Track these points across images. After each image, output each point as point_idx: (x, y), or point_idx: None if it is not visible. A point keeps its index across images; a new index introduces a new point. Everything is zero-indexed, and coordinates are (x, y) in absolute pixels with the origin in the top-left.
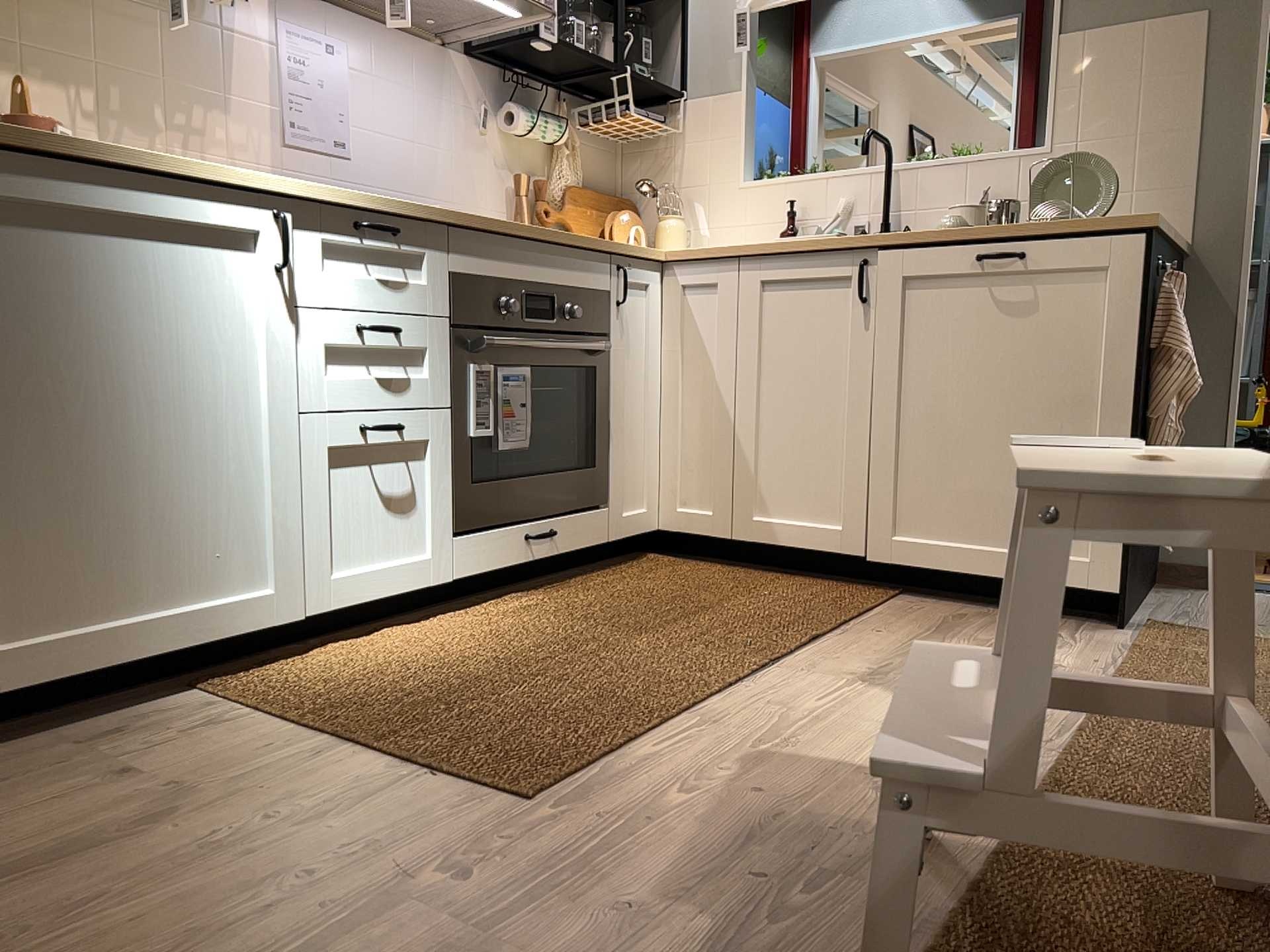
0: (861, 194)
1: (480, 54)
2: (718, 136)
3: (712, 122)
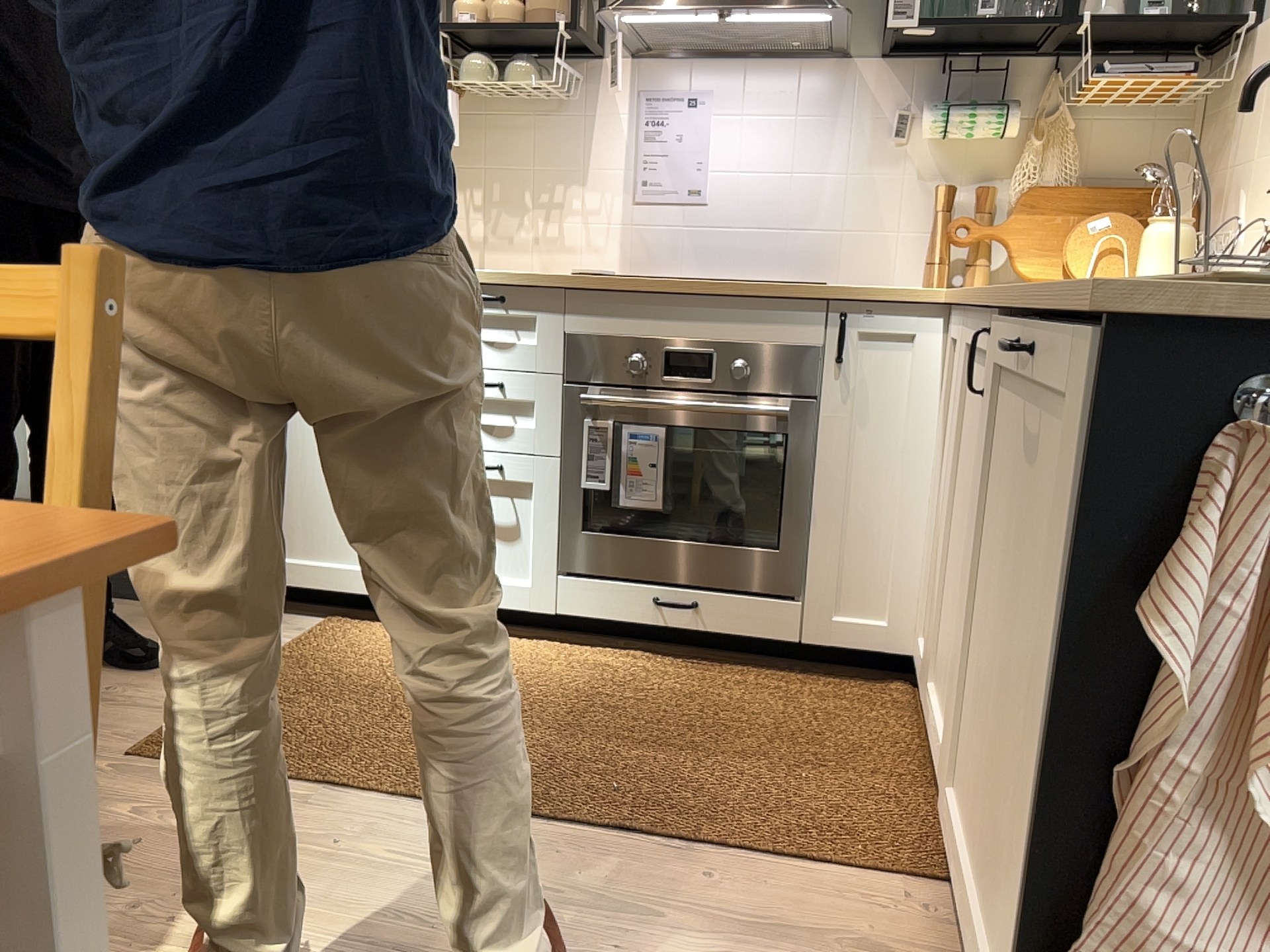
0: None
1: (889, 50)
2: None
3: None
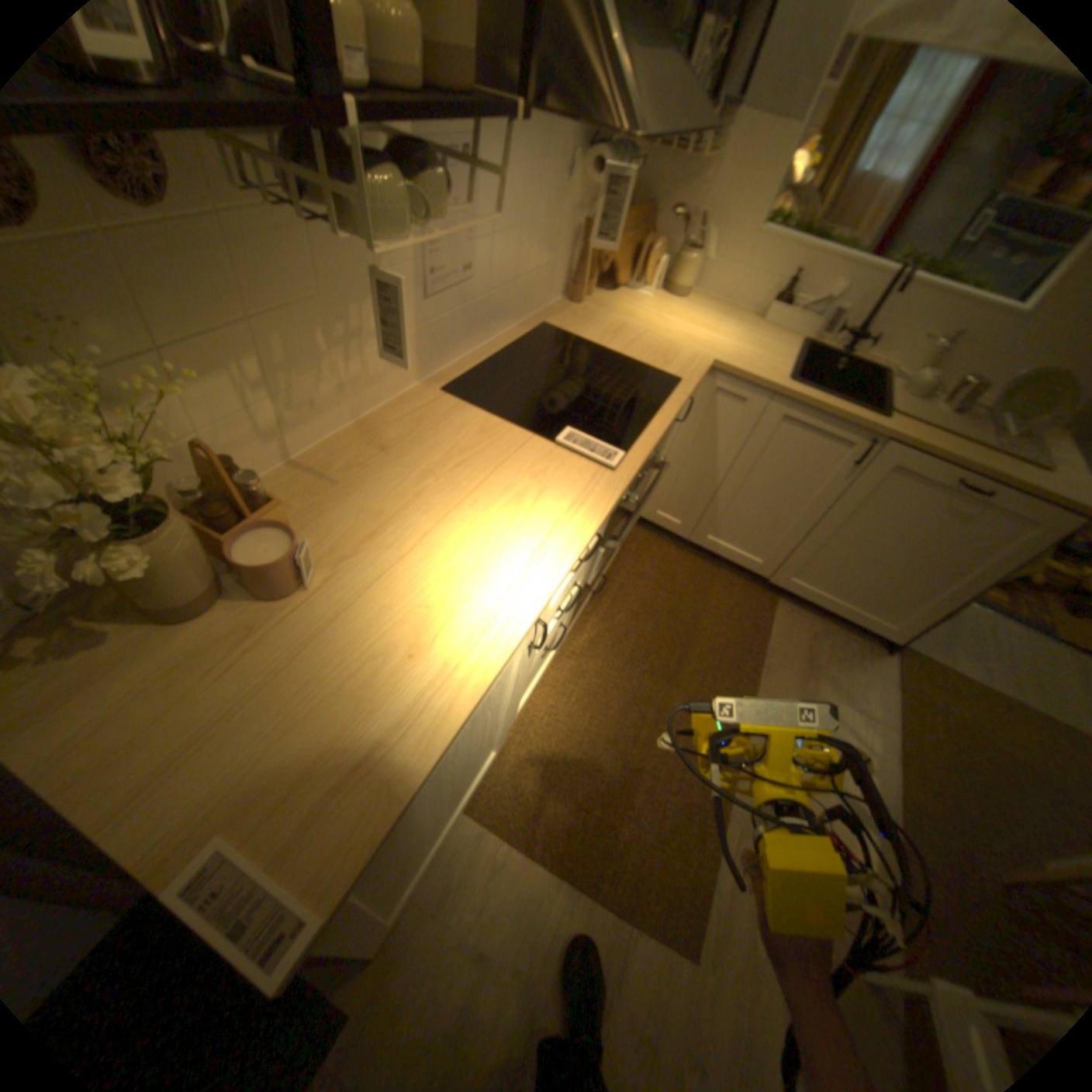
0: (860, 282)
1: None
2: (760, 163)
3: (759, 144)
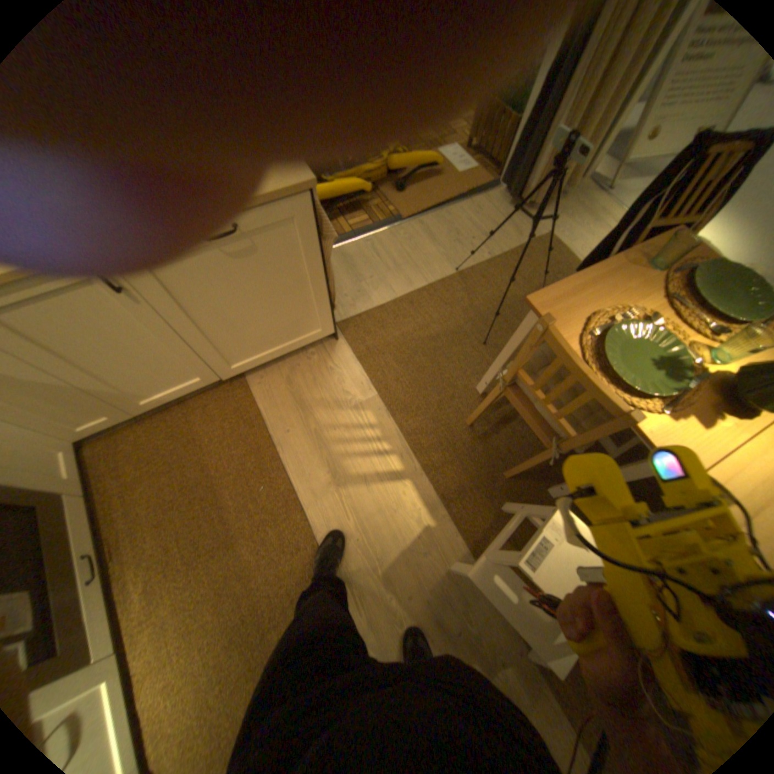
0: None
1: None
2: None
3: None
